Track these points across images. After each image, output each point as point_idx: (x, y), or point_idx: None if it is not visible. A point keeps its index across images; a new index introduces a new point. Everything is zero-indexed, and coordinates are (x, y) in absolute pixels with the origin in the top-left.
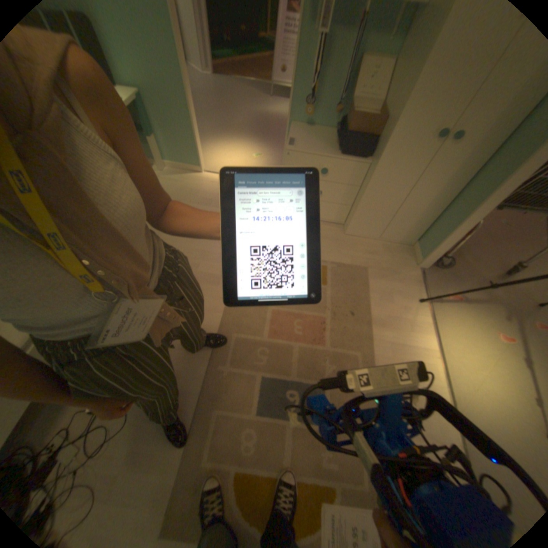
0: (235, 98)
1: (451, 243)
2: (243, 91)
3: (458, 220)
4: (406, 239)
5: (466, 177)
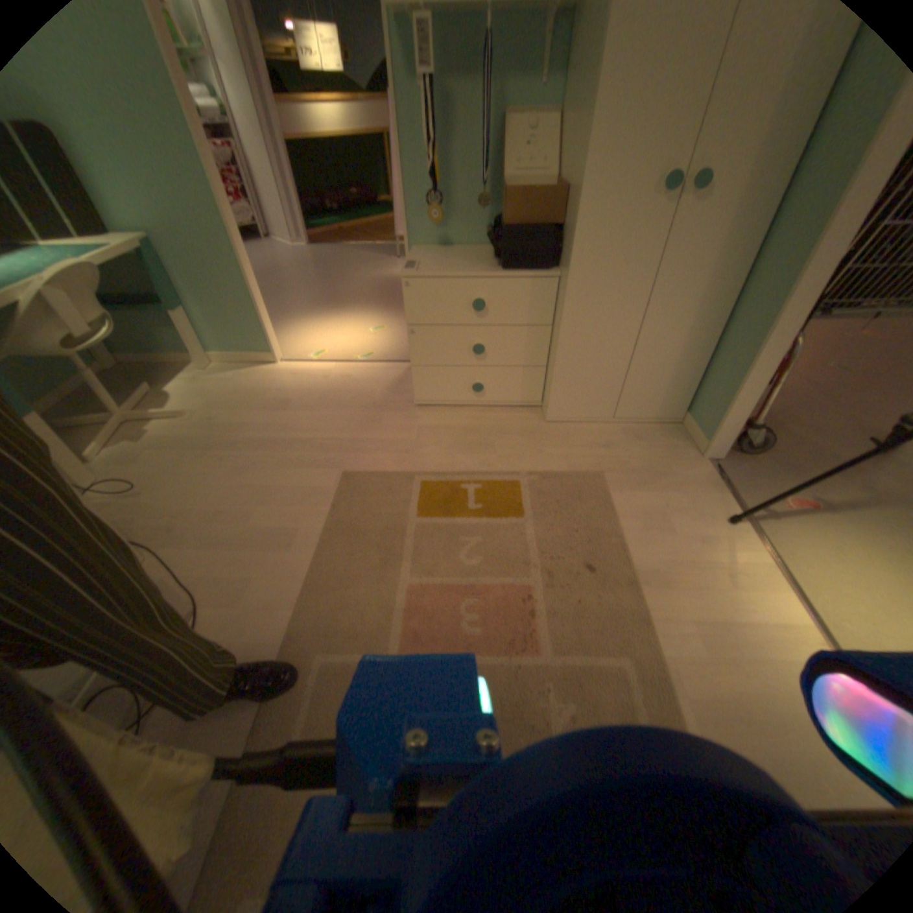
0: (341, 266)
1: (755, 393)
2: (354, 258)
3: (754, 343)
4: (664, 413)
5: (741, 264)
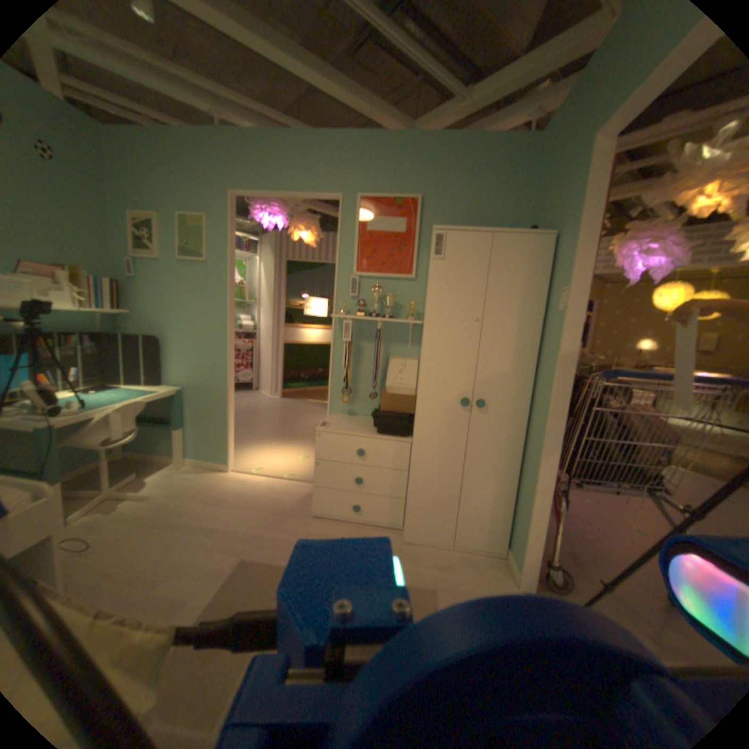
0: (297, 414)
1: (539, 538)
2: (307, 409)
3: (531, 501)
4: (491, 548)
5: (515, 450)
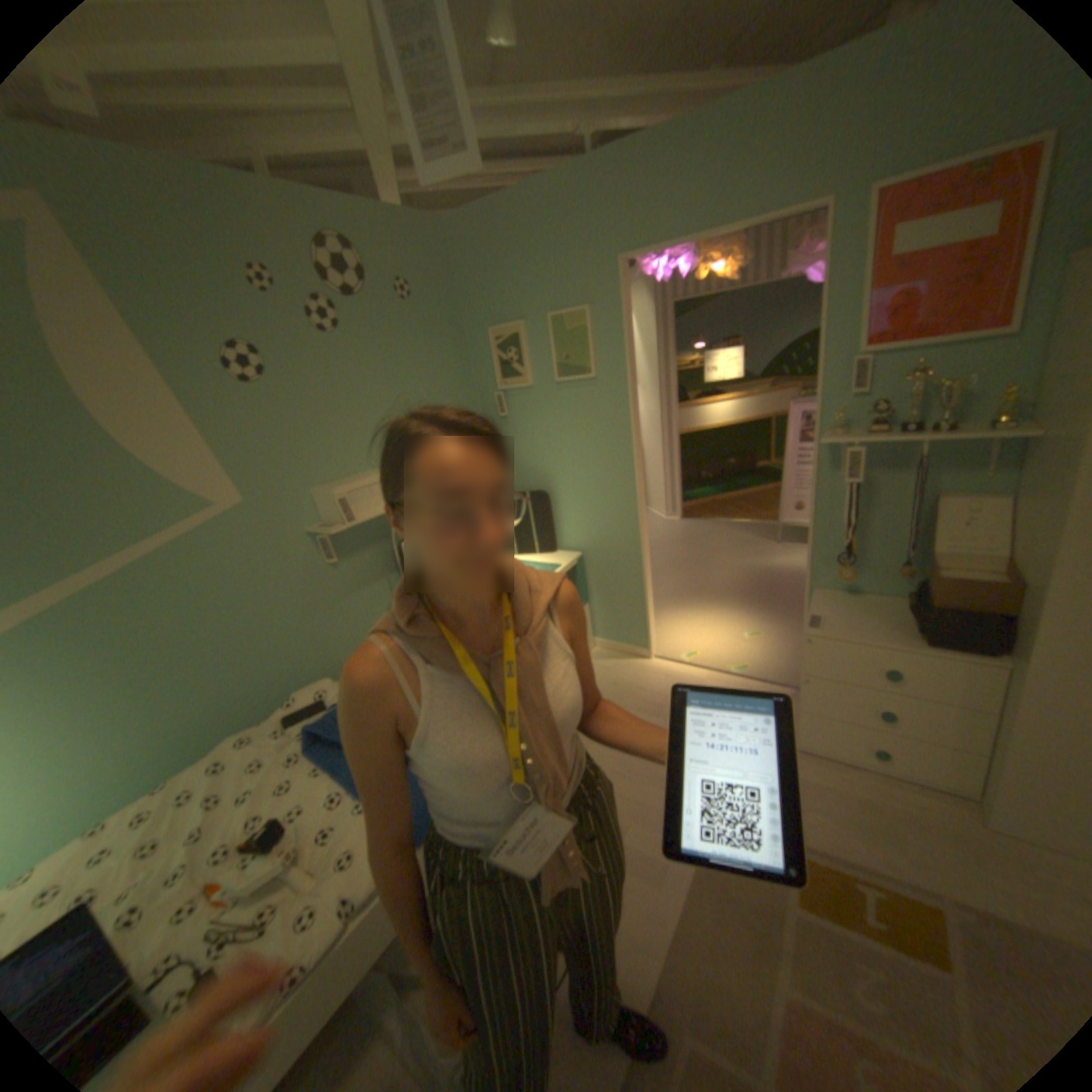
0: (716, 548)
1: None
2: (729, 538)
3: None
4: None
5: None
